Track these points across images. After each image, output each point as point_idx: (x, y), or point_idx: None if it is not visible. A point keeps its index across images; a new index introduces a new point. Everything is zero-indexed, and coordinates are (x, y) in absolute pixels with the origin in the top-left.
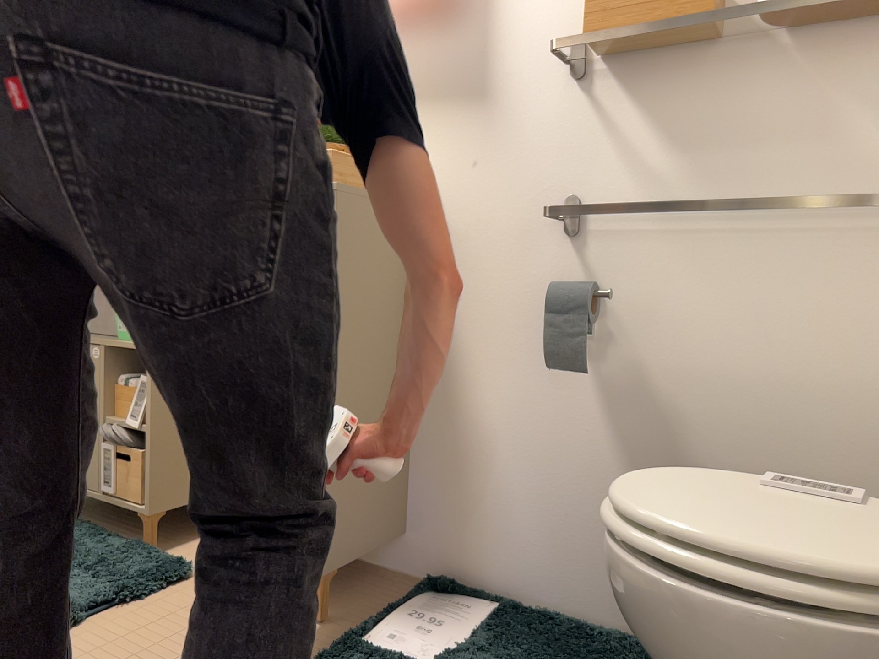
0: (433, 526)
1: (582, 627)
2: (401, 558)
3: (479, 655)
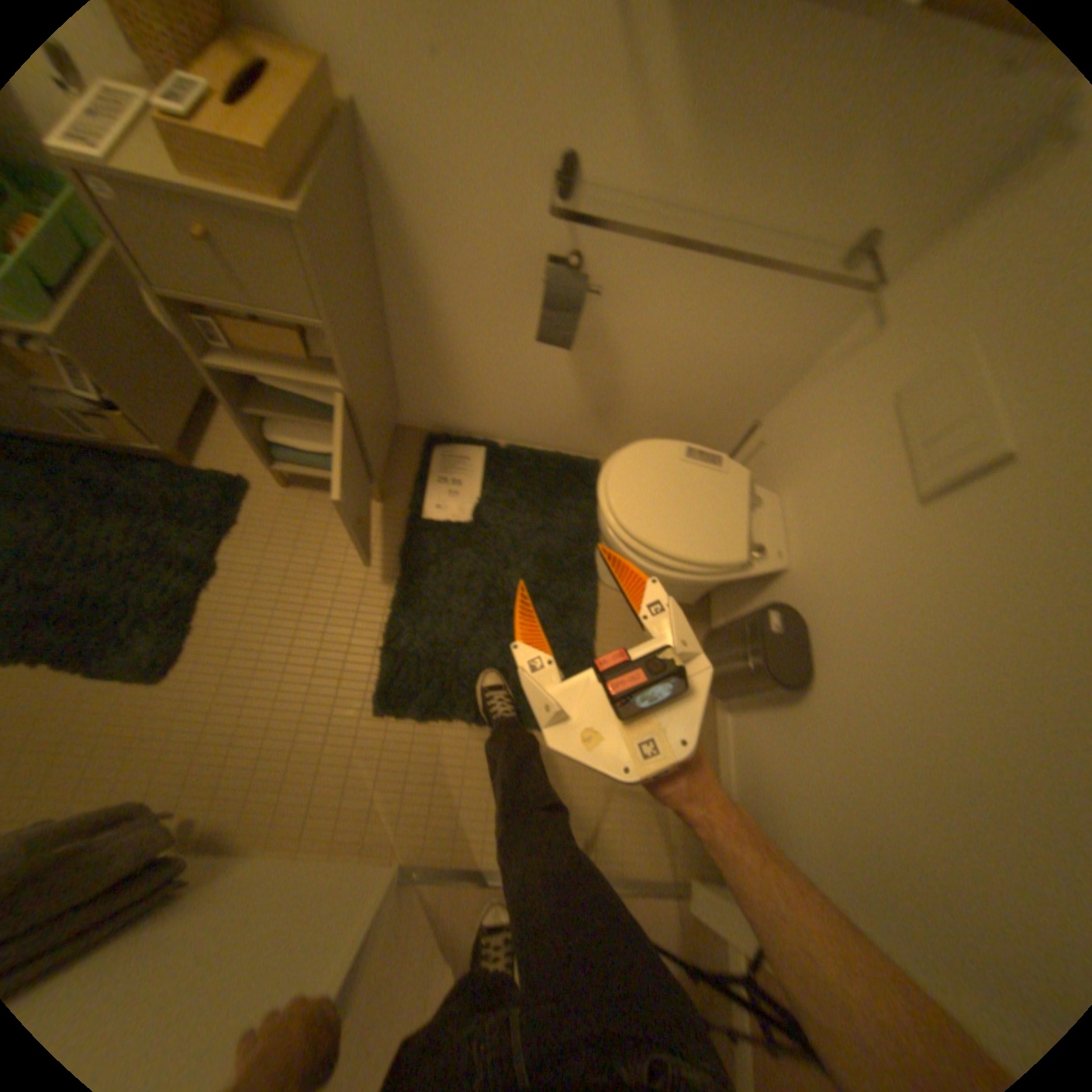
0: (427, 404)
1: (541, 458)
2: (402, 419)
3: (497, 506)
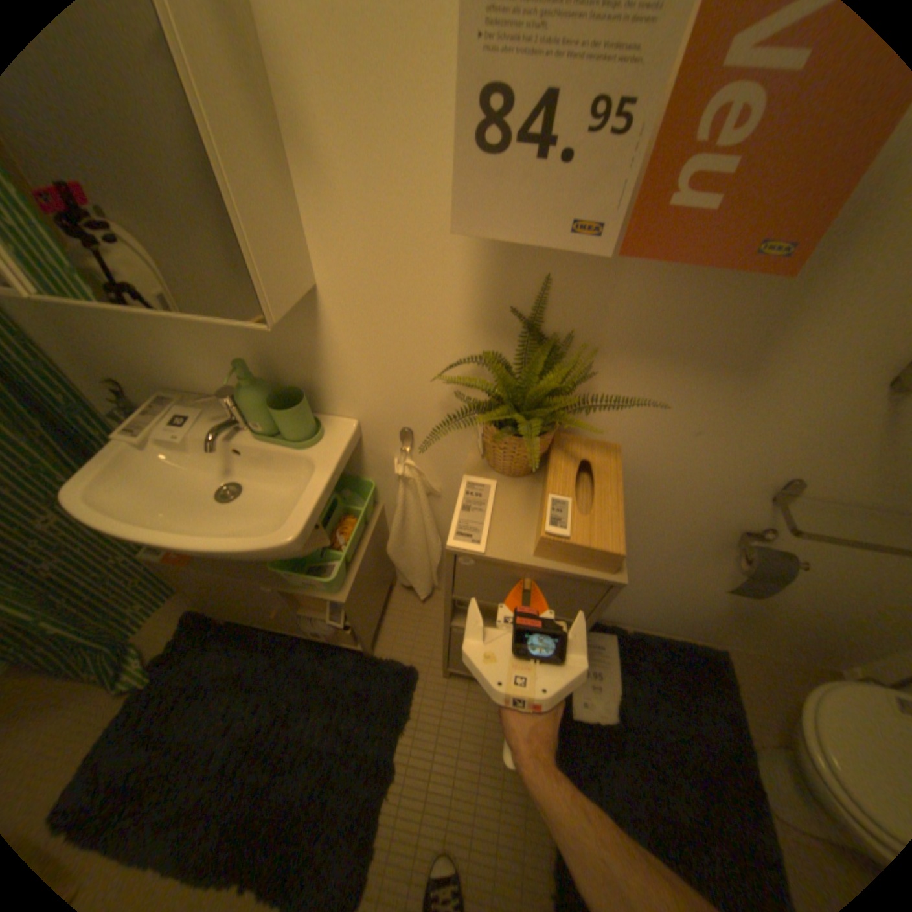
0: None
1: (670, 648)
2: None
3: (641, 707)
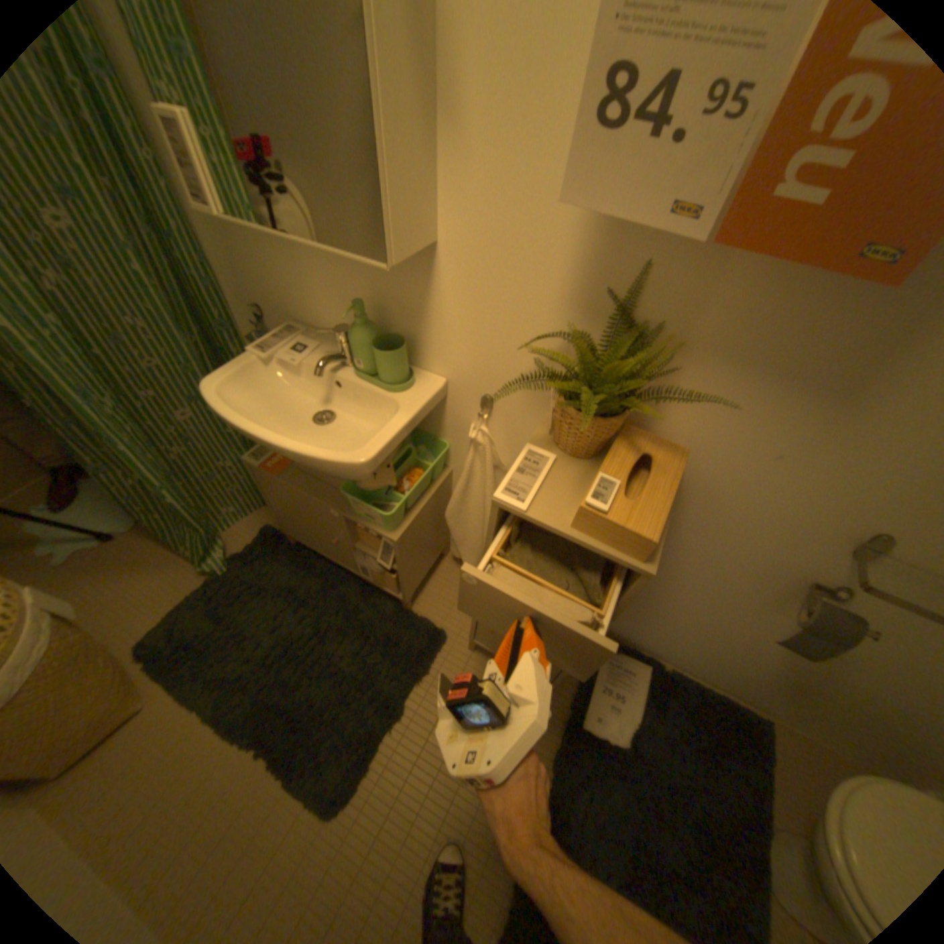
0: None
1: (708, 698)
2: None
3: (658, 741)
